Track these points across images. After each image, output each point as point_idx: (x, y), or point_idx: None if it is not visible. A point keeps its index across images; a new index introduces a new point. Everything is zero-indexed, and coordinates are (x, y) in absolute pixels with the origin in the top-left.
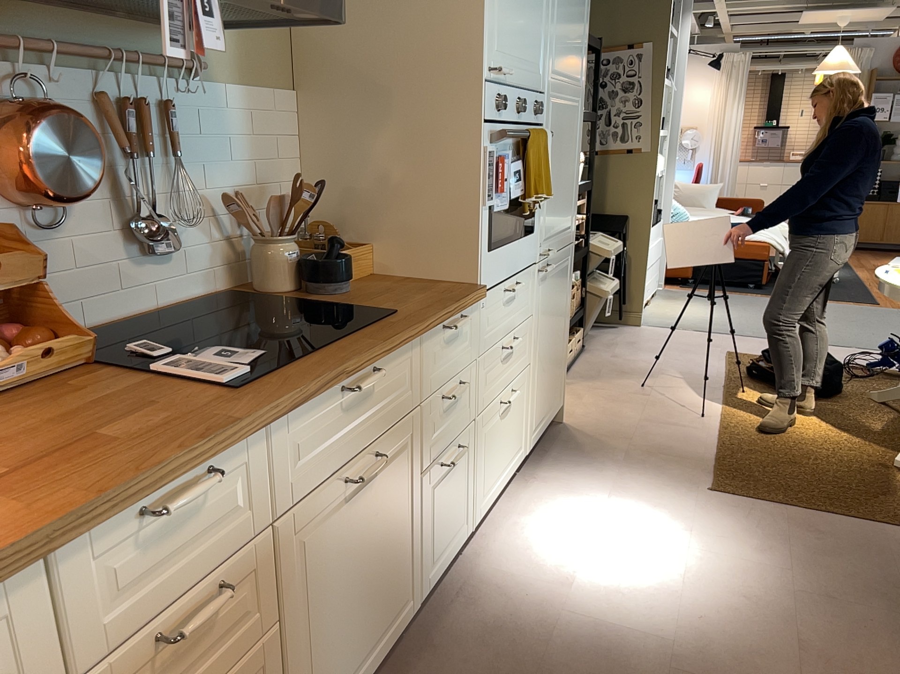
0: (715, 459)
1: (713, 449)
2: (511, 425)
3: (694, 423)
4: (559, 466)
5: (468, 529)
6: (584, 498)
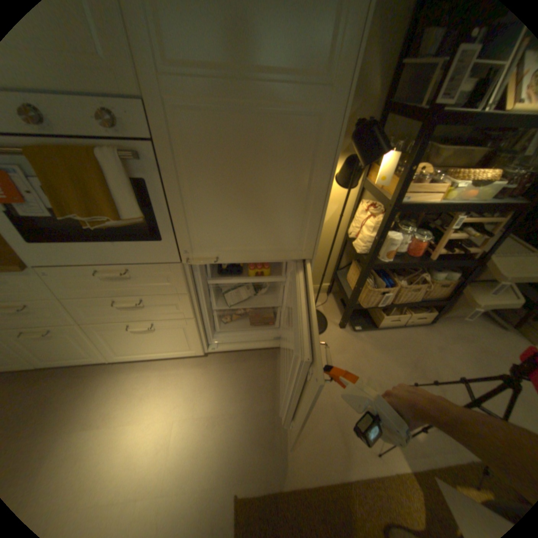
0: (295, 492)
1: (316, 485)
2: (158, 339)
3: (361, 453)
4: (227, 375)
5: (97, 361)
6: (189, 404)
